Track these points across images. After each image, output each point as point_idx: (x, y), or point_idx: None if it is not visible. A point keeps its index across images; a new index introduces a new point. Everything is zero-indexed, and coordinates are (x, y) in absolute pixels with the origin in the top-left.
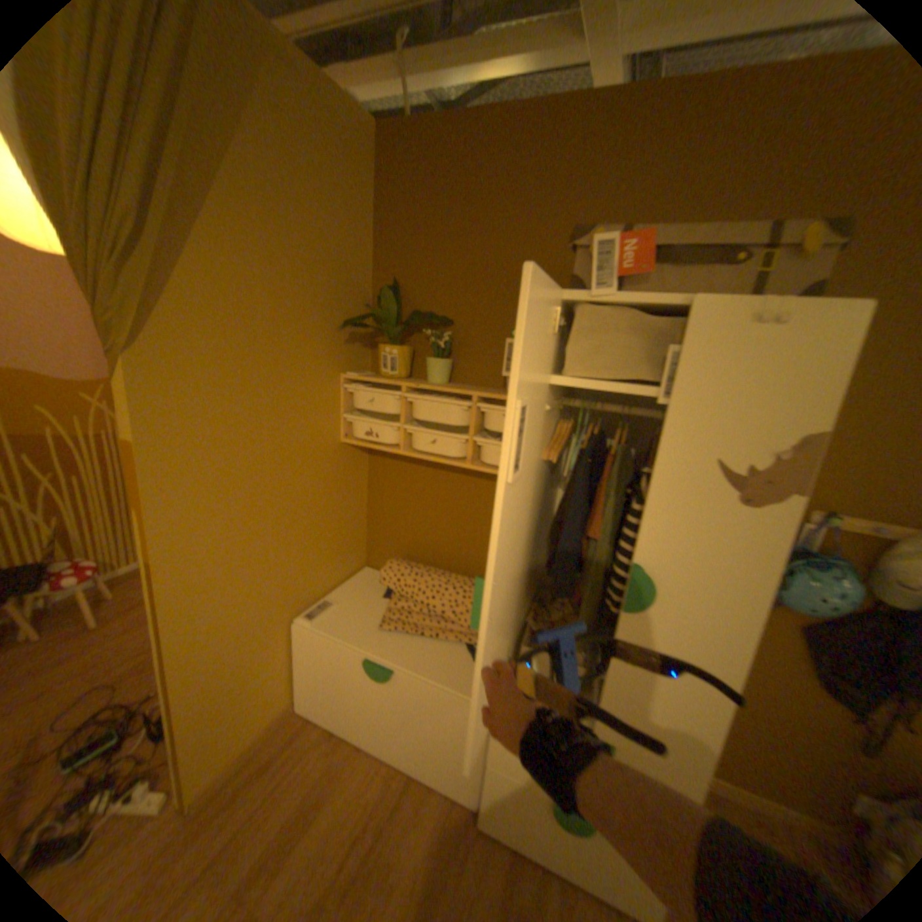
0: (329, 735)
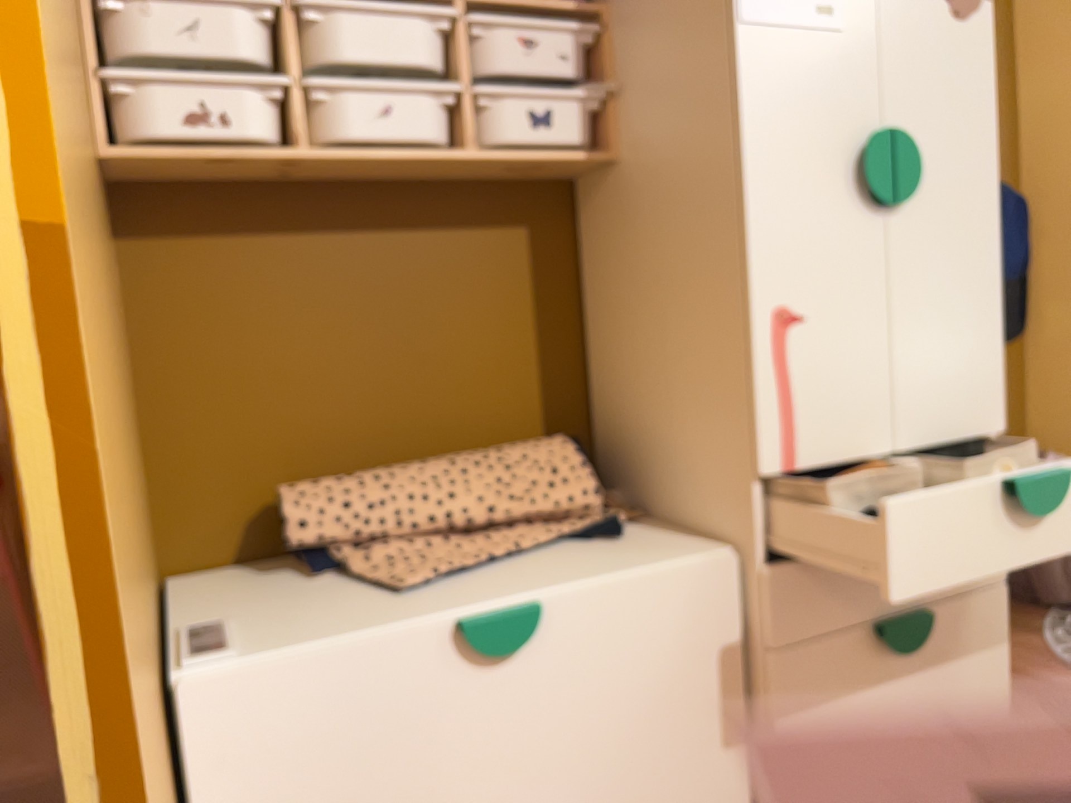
0: None
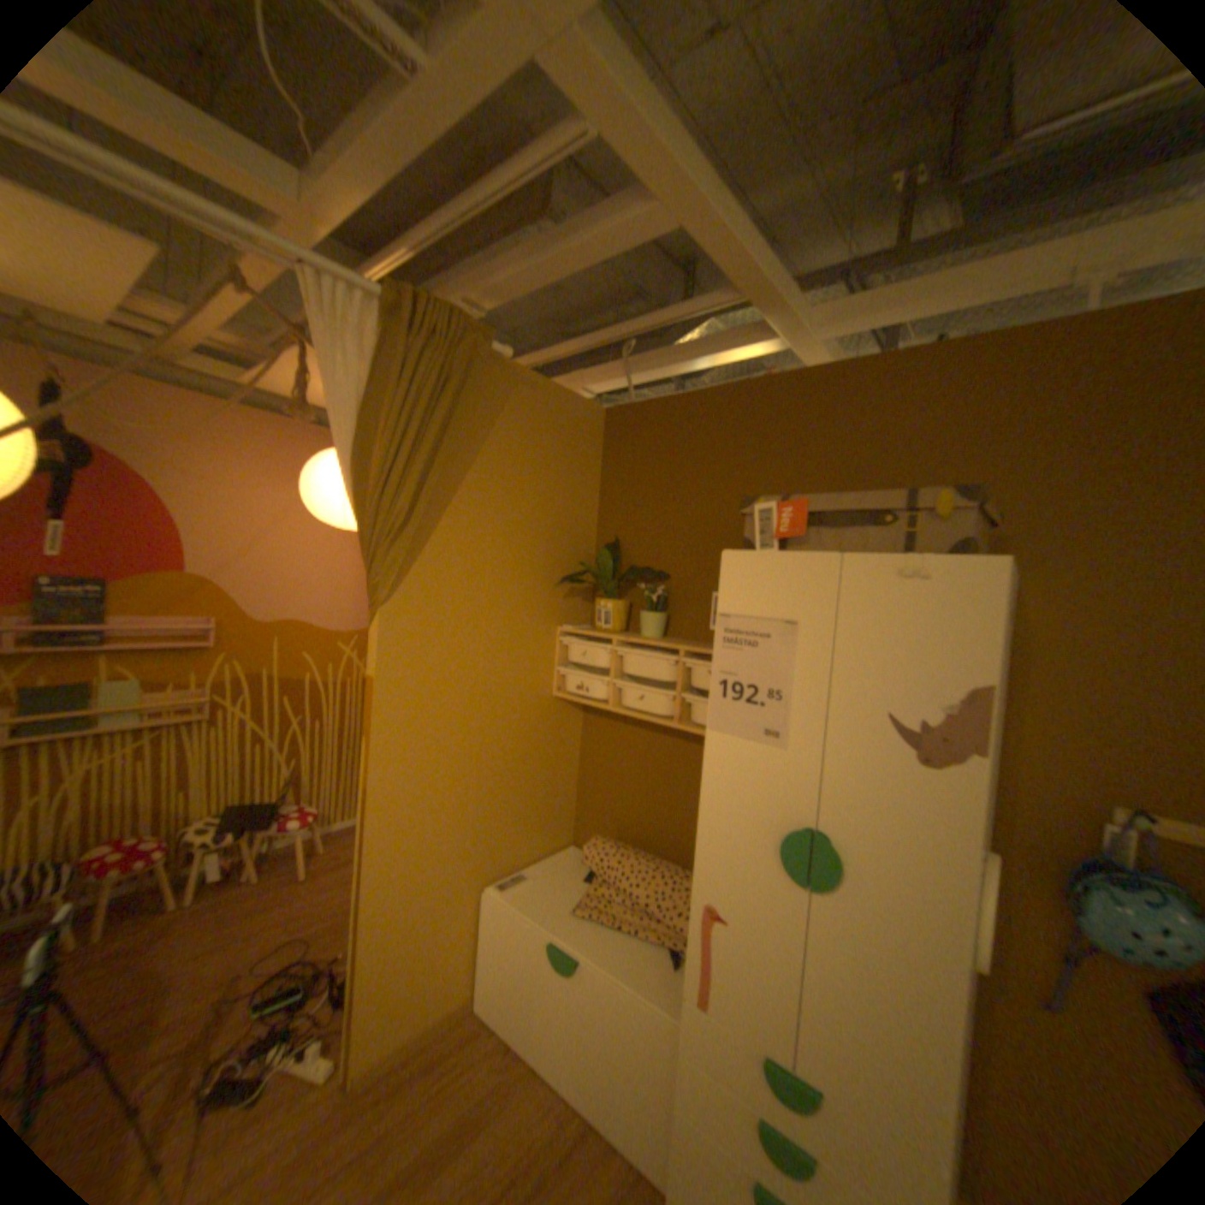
0: (506, 1050)
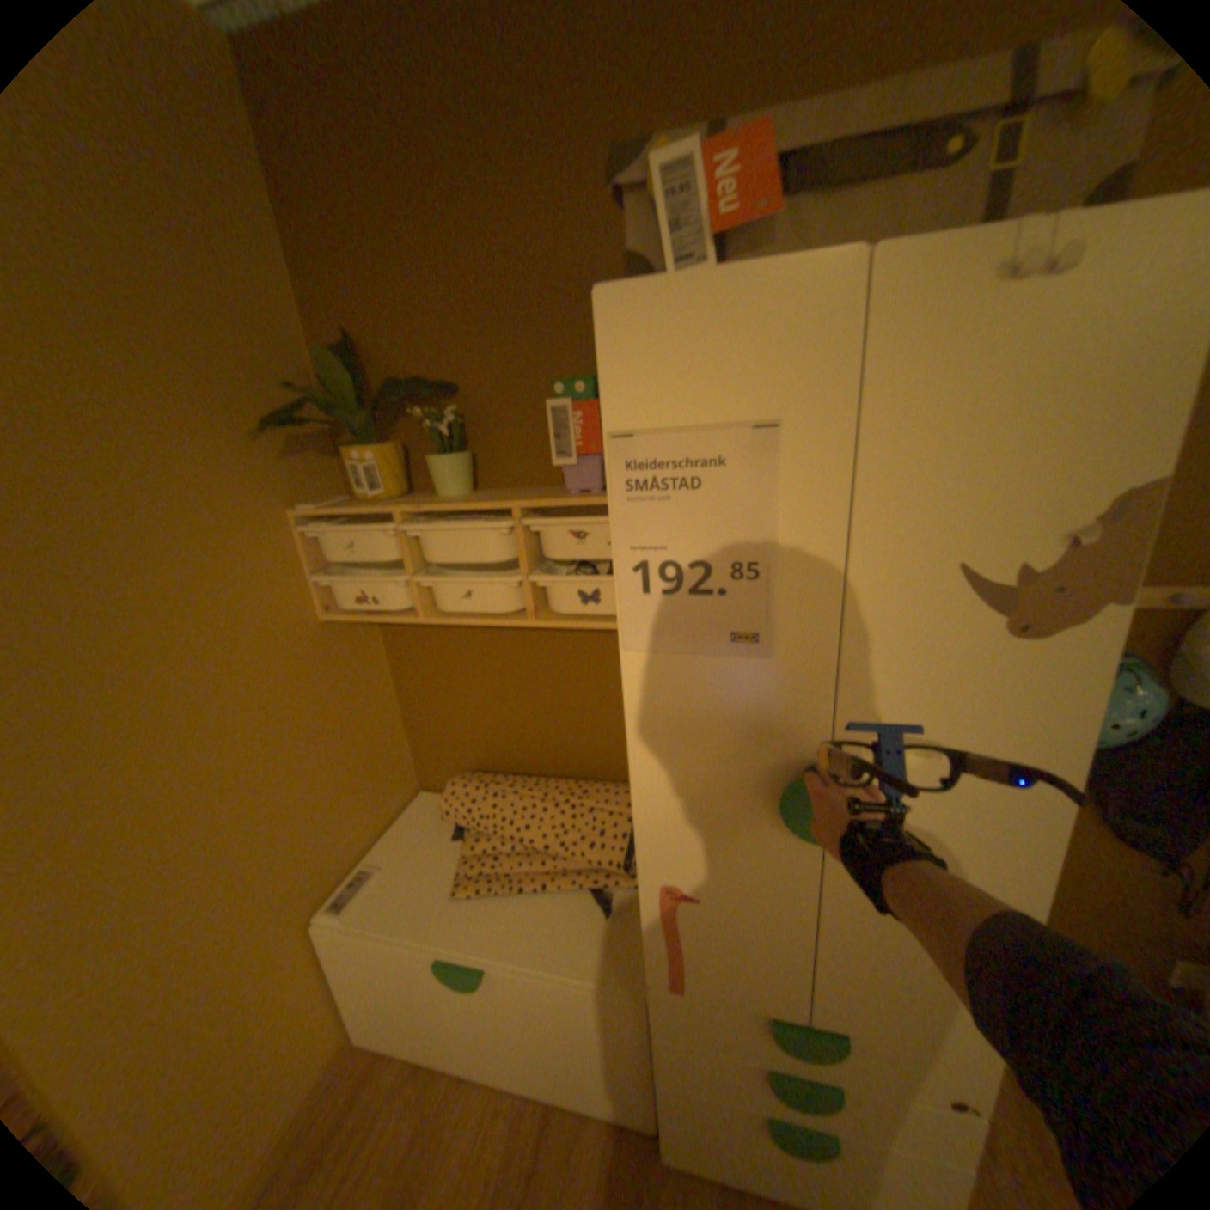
0: (414, 1070)
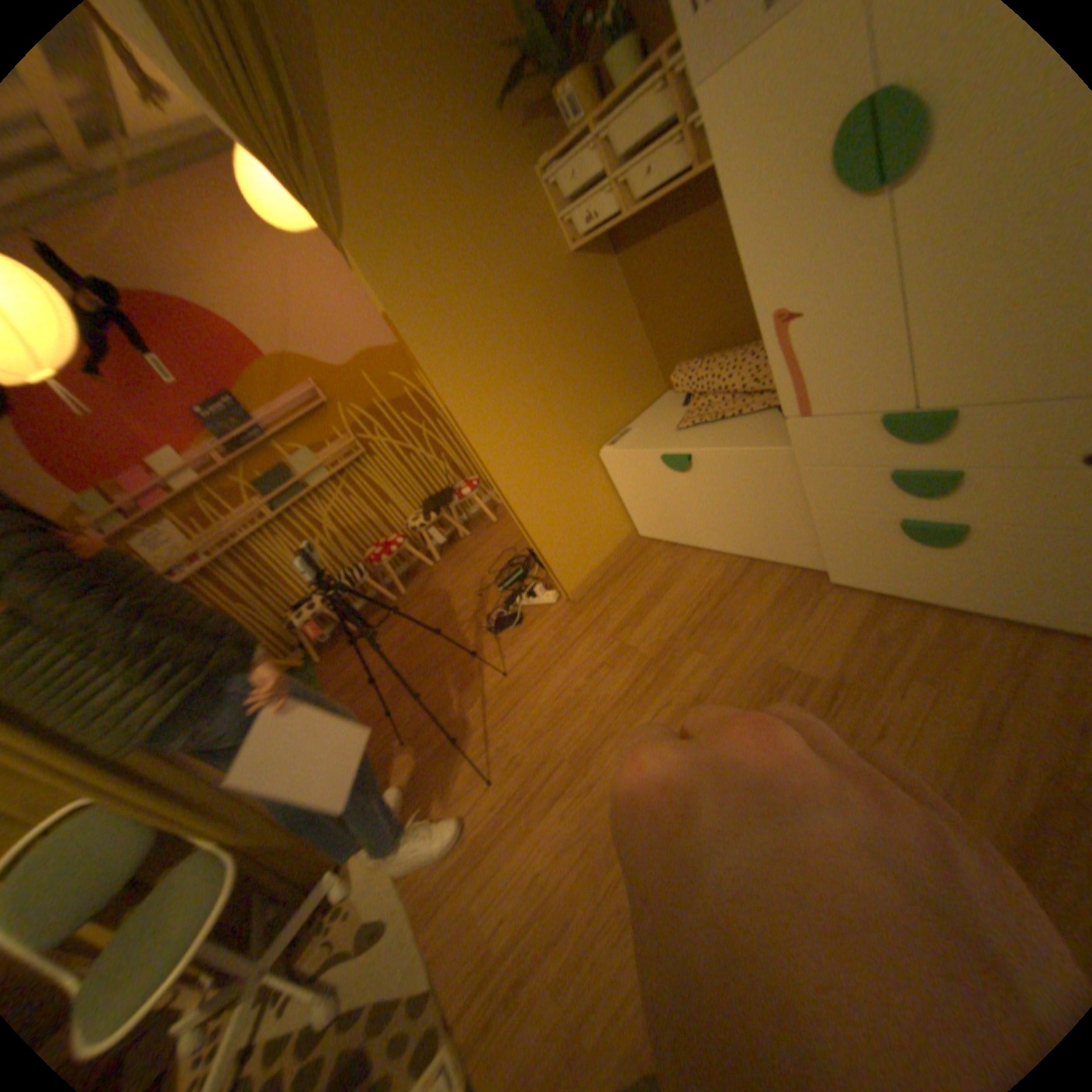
0: (672, 544)
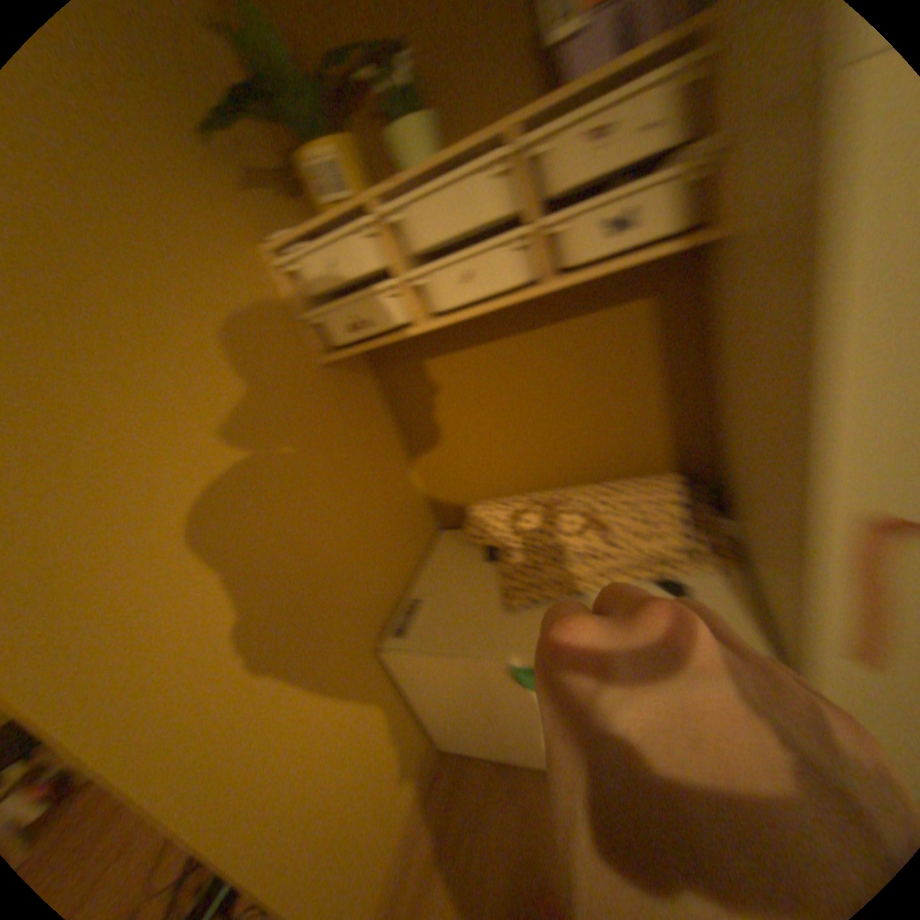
0: (500, 768)
